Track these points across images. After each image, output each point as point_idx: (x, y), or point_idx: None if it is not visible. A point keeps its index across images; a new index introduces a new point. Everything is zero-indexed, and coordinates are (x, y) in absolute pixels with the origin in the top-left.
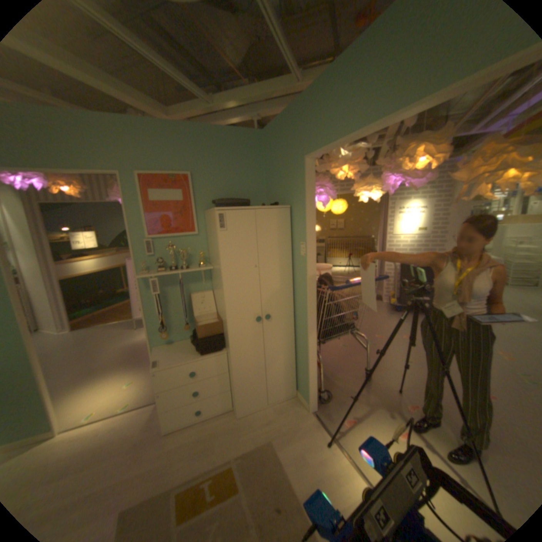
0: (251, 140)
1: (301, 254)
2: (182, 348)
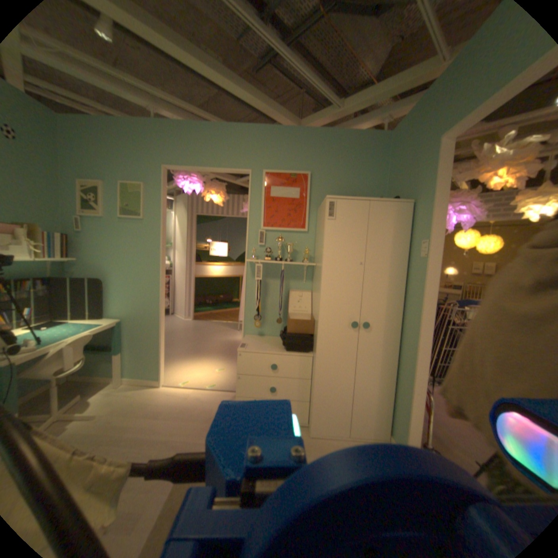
0: (379, 140)
1: (421, 254)
2: (271, 341)
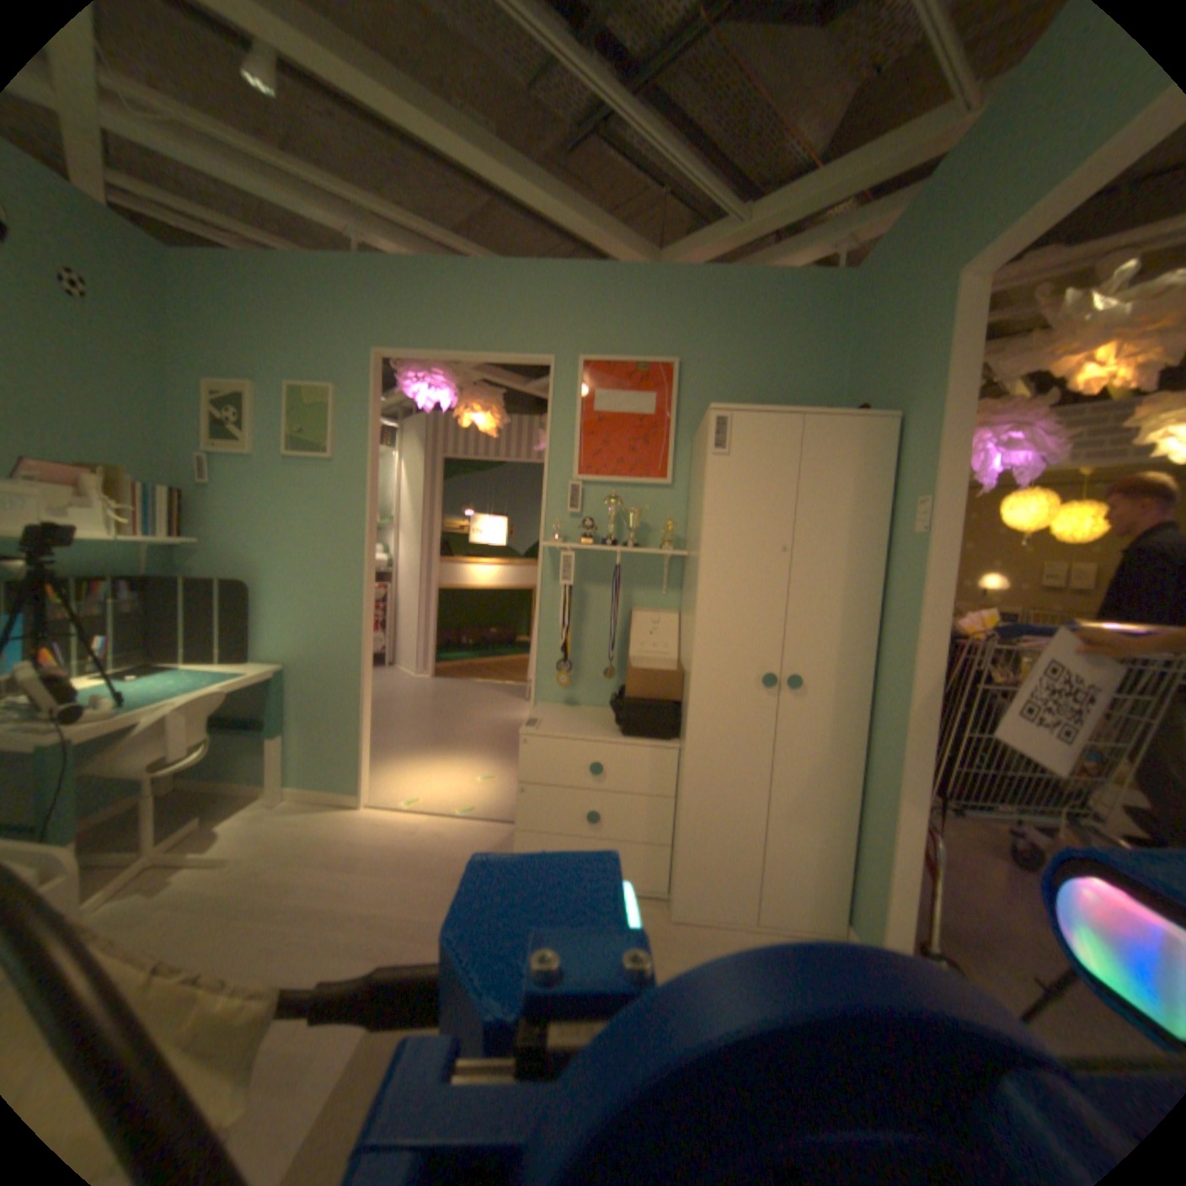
0: (828, 290)
1: (917, 528)
2: (592, 716)
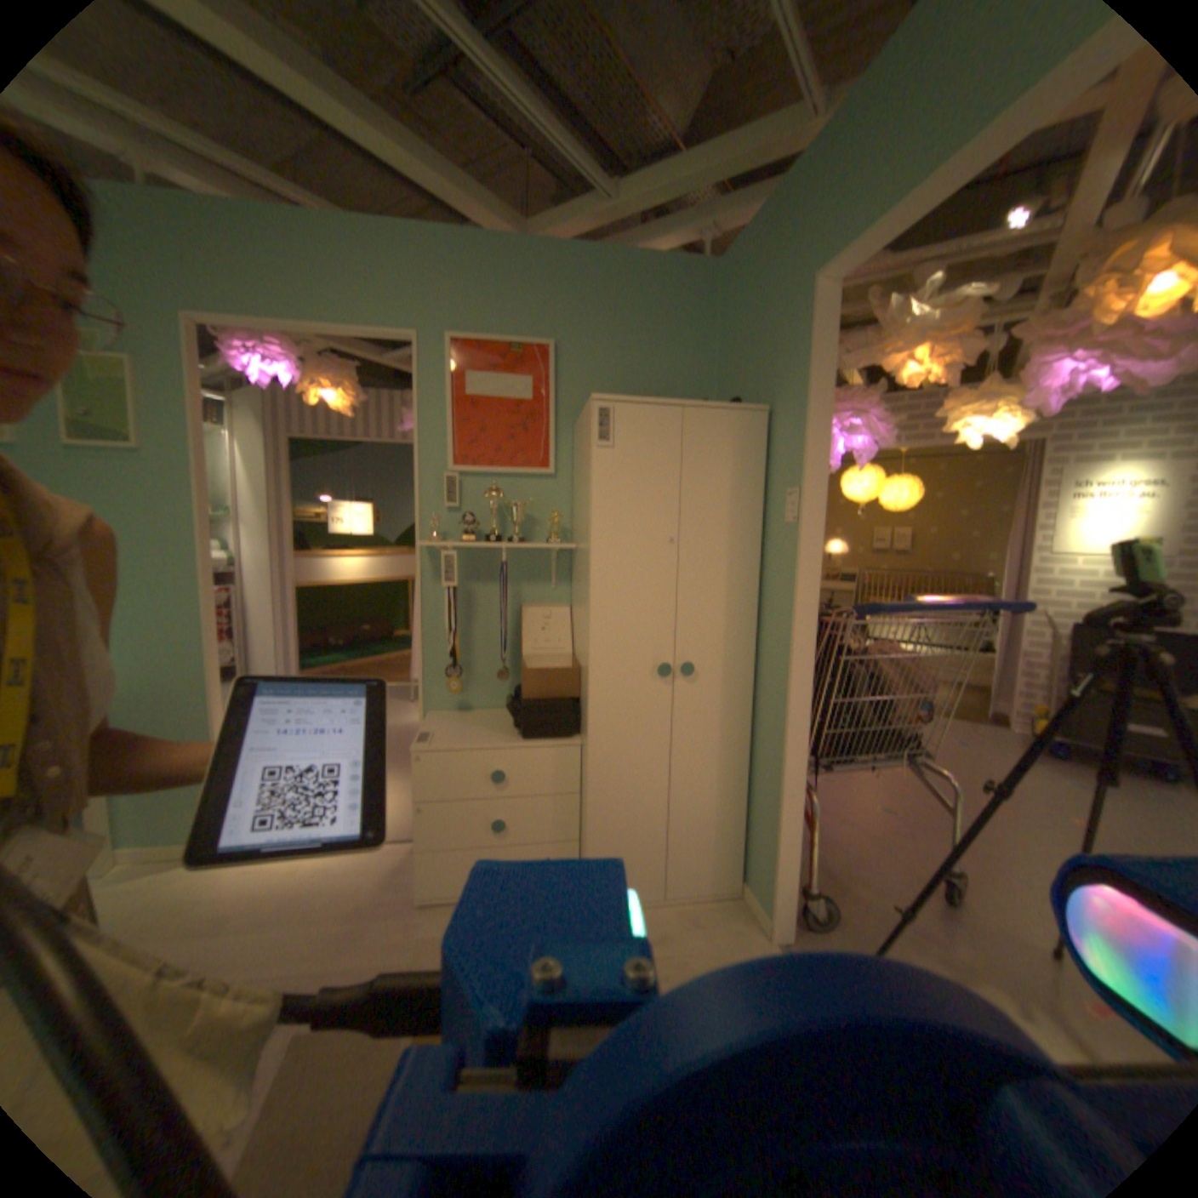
0: (695, 277)
1: (786, 517)
2: (489, 720)
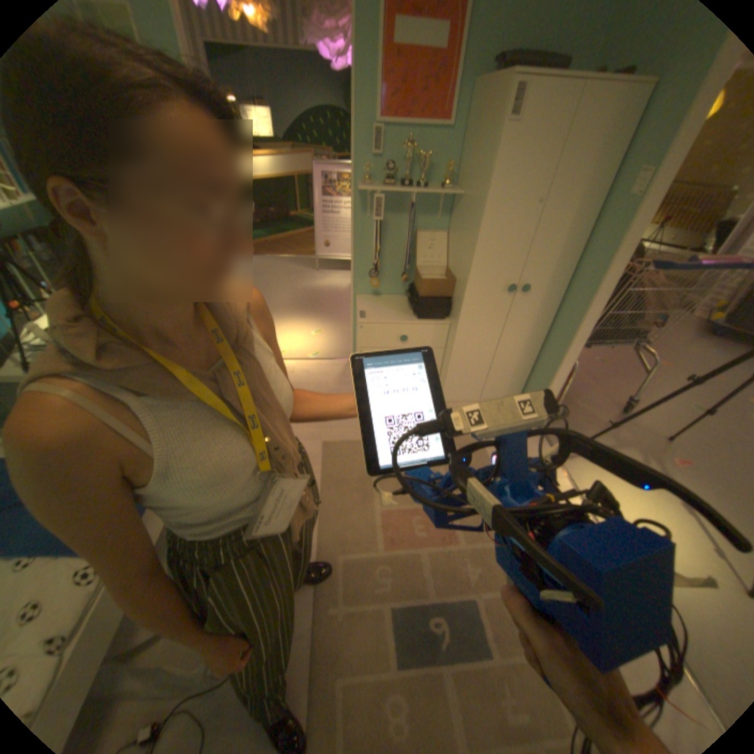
0: None
1: (632, 189)
2: (393, 303)
